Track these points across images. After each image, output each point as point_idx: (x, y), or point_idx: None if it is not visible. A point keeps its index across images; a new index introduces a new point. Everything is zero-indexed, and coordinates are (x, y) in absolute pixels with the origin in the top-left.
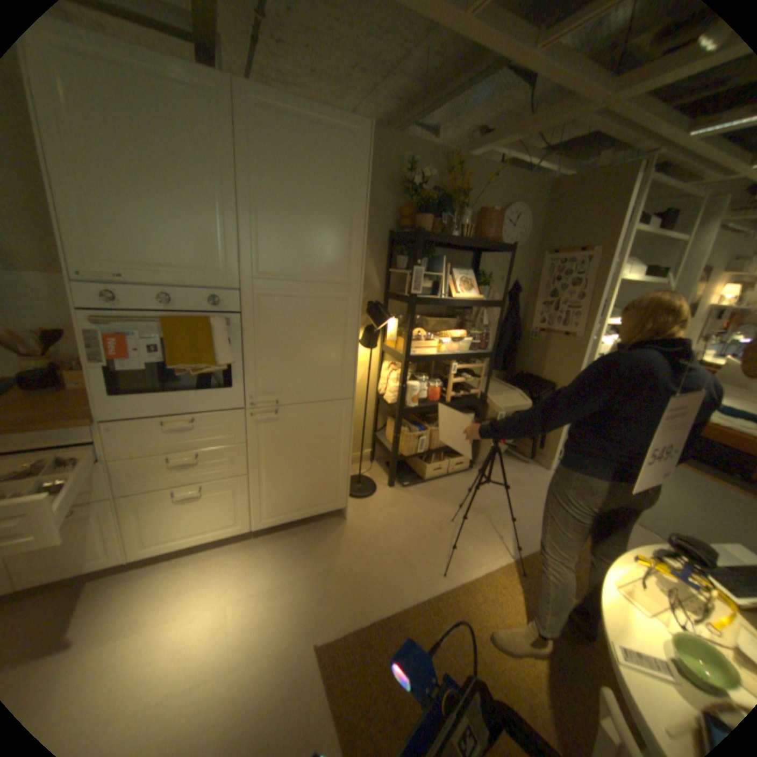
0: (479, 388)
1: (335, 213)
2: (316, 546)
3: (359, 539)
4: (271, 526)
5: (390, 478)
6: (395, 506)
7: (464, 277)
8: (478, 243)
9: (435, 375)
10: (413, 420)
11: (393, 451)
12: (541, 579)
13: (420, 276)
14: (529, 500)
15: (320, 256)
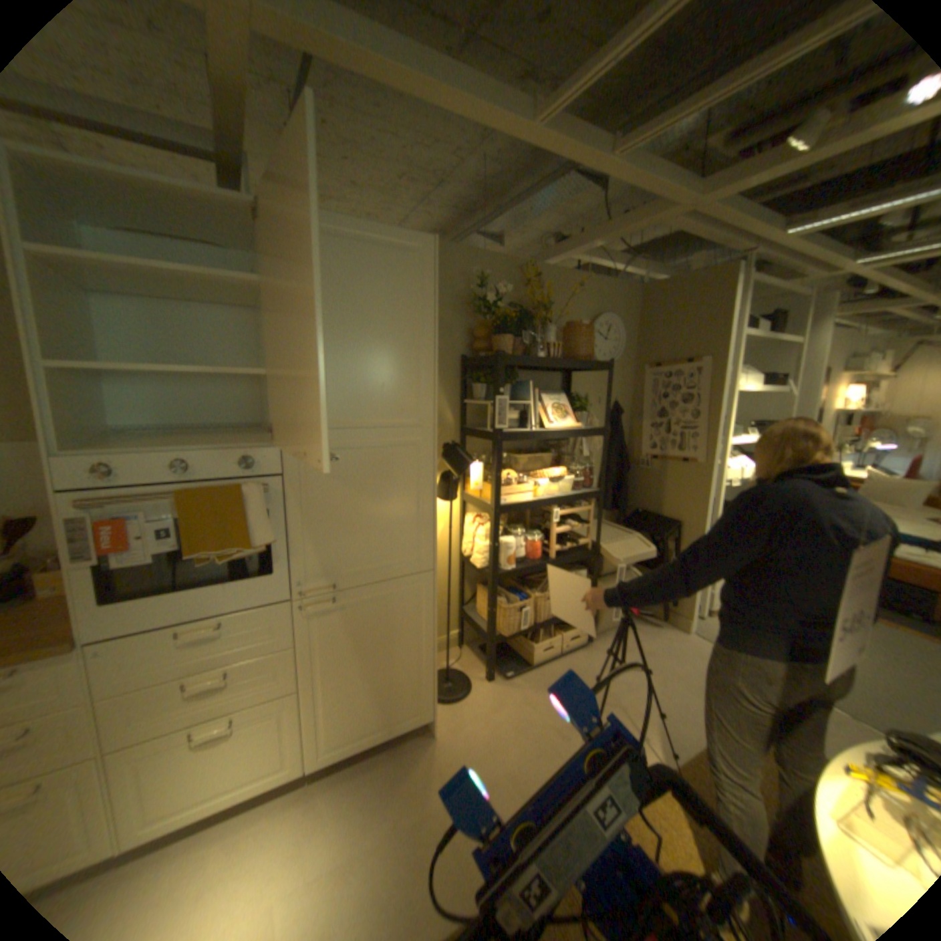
0: (589, 537)
1: (398, 343)
2: (398, 787)
3: (456, 767)
4: (332, 764)
5: (488, 670)
6: (499, 710)
7: (557, 403)
8: (568, 363)
9: (533, 525)
10: (510, 586)
11: (489, 632)
12: (710, 798)
13: (504, 406)
14: (672, 680)
15: (382, 395)
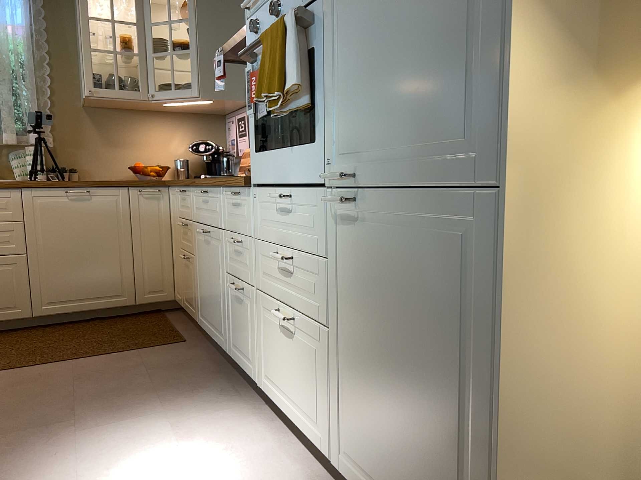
0: None
1: None
2: None
3: None
4: None
5: None
6: None
7: None
8: None
9: None
10: None
11: None
12: None
13: None
14: None
15: None
